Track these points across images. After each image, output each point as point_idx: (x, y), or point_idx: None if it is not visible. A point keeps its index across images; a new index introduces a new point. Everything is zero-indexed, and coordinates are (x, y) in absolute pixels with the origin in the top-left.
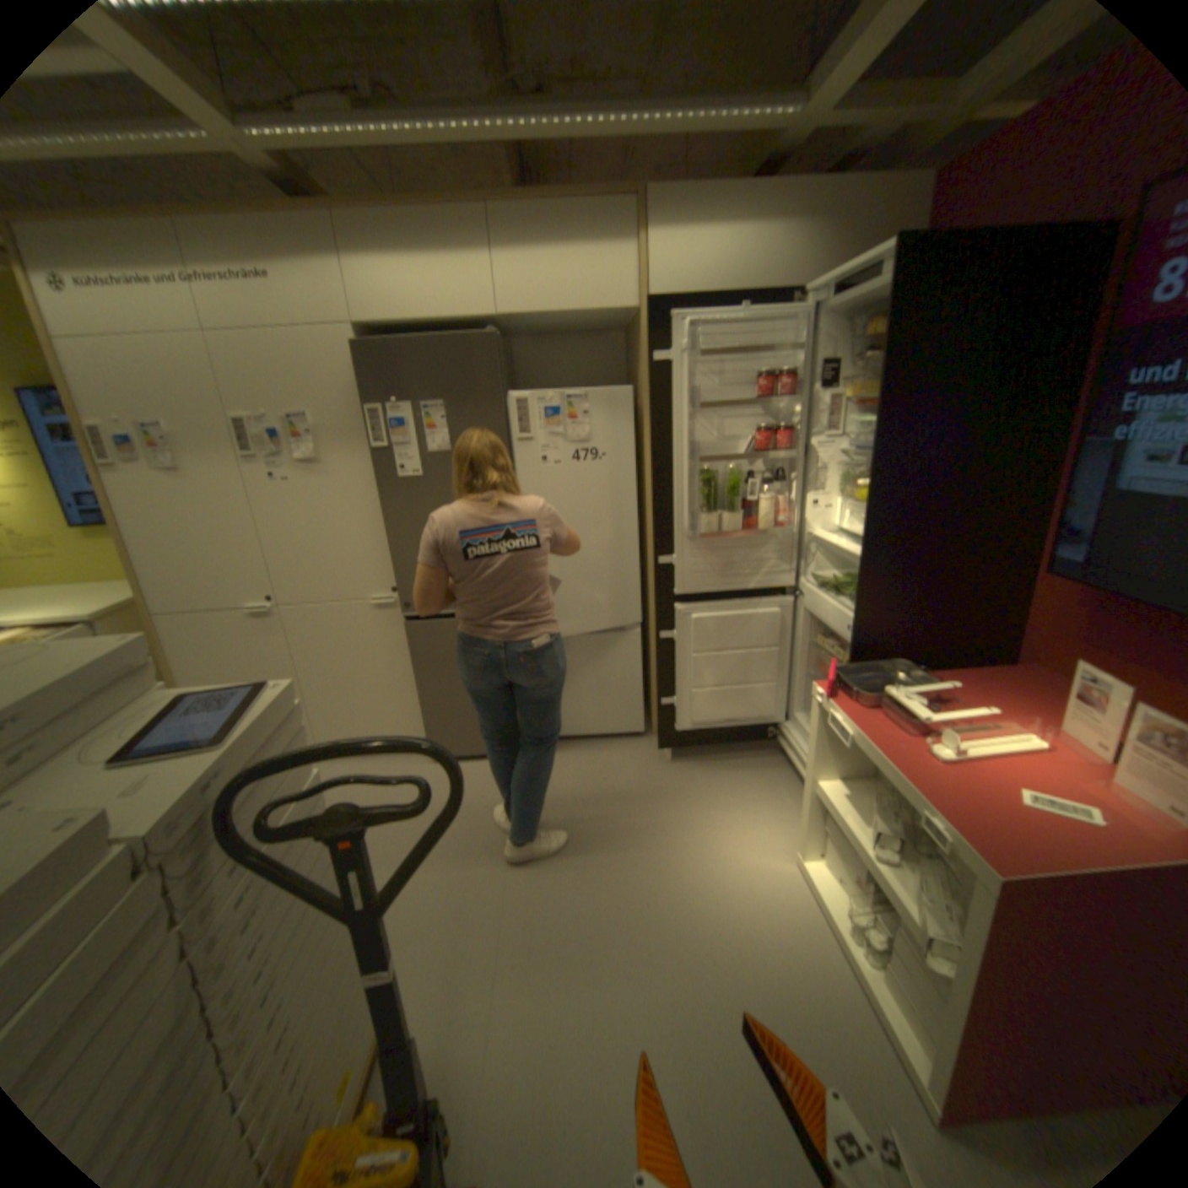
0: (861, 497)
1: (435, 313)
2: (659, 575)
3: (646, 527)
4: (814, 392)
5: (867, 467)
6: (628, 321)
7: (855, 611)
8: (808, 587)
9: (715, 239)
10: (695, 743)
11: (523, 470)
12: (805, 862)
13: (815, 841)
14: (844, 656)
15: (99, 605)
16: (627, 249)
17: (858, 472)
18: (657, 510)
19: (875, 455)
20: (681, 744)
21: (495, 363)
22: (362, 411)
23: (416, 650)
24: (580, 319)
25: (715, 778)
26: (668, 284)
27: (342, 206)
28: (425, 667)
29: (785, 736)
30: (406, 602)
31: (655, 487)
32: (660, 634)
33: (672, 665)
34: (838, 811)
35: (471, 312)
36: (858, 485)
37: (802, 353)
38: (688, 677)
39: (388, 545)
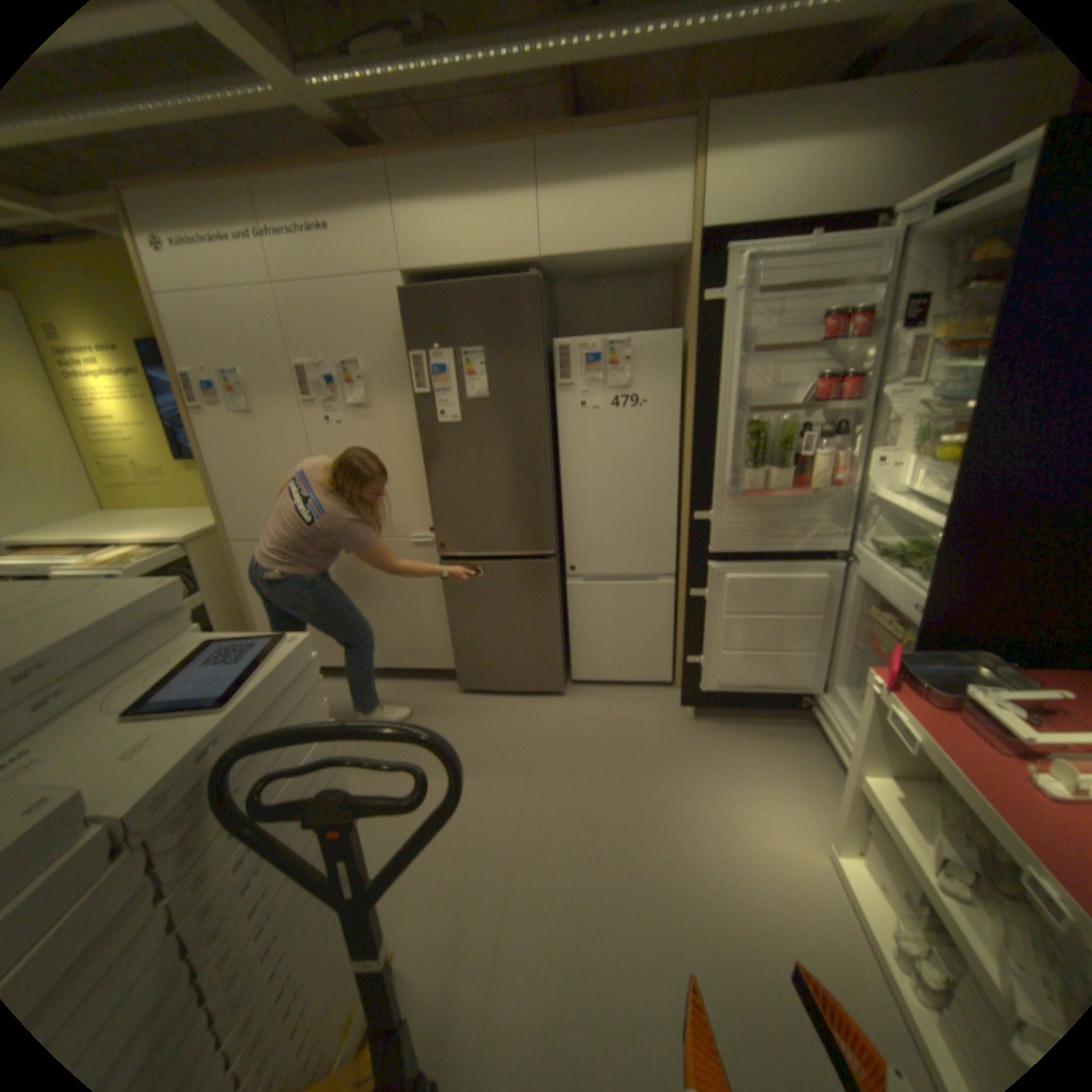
0: (945, 455)
1: (479, 258)
2: (694, 530)
3: (682, 478)
4: (894, 333)
5: (956, 421)
6: (677, 259)
7: (931, 591)
8: (865, 553)
9: (785, 160)
10: (721, 704)
11: (559, 417)
12: (842, 861)
13: (857, 840)
14: (905, 634)
15: (191, 529)
16: (682, 178)
17: (942, 426)
18: (696, 462)
19: (971, 406)
20: (706, 704)
21: (536, 307)
22: (408, 357)
23: (449, 588)
24: (626, 259)
25: (740, 744)
26: (726, 215)
27: (395, 152)
28: (457, 604)
29: (822, 709)
30: (442, 542)
31: (695, 437)
32: (691, 590)
33: (702, 623)
34: (891, 819)
35: (514, 255)
36: (941, 441)
37: (880, 288)
38: (718, 638)
39: (428, 487)
